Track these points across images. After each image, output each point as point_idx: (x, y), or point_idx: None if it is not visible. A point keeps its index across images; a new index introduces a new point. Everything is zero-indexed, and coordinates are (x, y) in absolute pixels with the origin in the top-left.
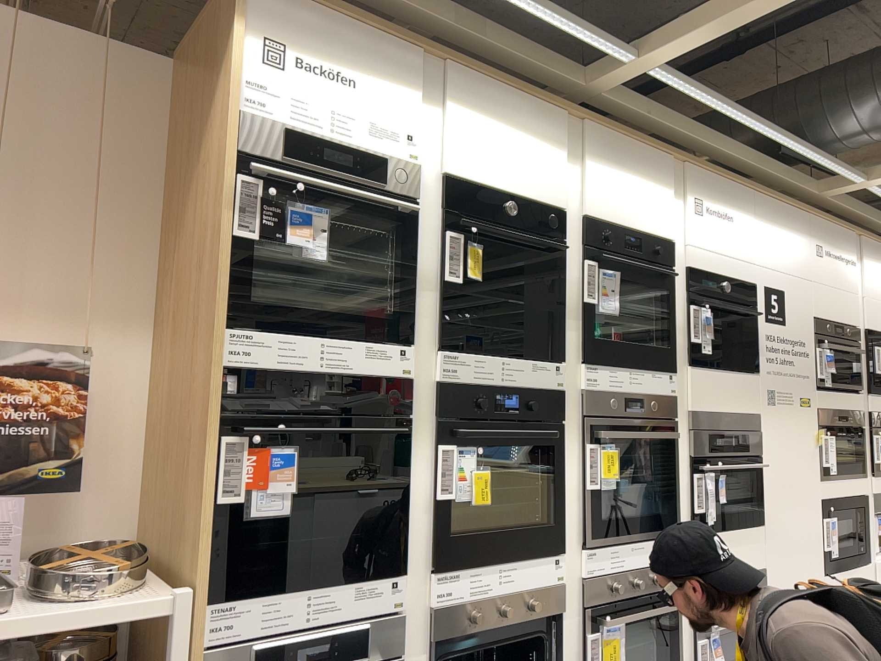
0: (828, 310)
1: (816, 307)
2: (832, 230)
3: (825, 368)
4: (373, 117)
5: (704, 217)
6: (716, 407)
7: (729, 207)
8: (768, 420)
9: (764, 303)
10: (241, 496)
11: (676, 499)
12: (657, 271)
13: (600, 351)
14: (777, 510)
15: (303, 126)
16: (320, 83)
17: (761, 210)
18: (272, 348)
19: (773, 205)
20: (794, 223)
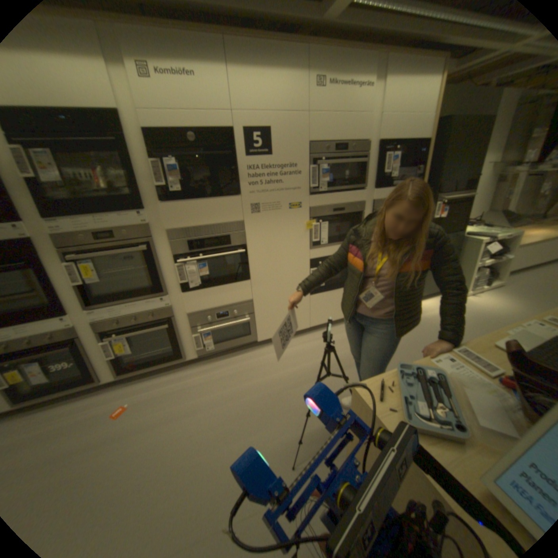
0: (331, 132)
1: (314, 132)
2: (346, 54)
3: (320, 179)
4: None
5: (152, 77)
6: (192, 224)
7: (187, 59)
8: (252, 223)
9: (244, 141)
10: None
11: (159, 279)
12: (88, 141)
13: (52, 209)
14: (262, 272)
15: None
16: None
17: (236, 53)
18: None
19: (255, 45)
20: (287, 57)
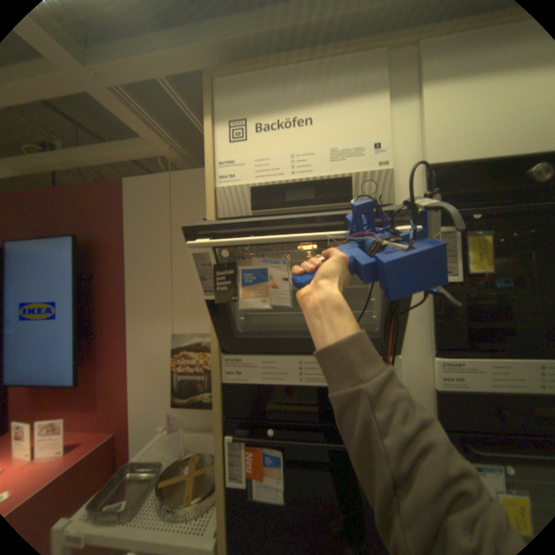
0: None
1: None
2: None
3: None
4: (330, 140)
5: None
6: None
7: None
8: None
9: None
10: (242, 485)
11: None
12: None
13: None
14: None
15: (263, 177)
16: (274, 133)
17: None
18: (256, 368)
19: None
20: None
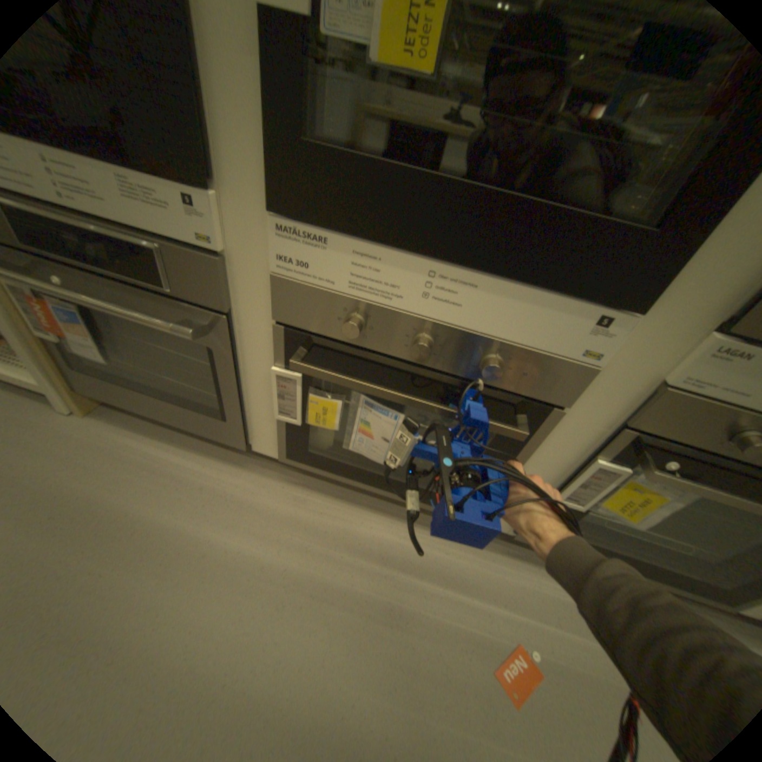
0: None
1: None
2: None
3: None
4: None
5: None
6: None
7: None
8: None
9: None
10: None
11: None
12: None
13: None
14: None
15: None
16: None
17: None
18: None
19: None
20: None
